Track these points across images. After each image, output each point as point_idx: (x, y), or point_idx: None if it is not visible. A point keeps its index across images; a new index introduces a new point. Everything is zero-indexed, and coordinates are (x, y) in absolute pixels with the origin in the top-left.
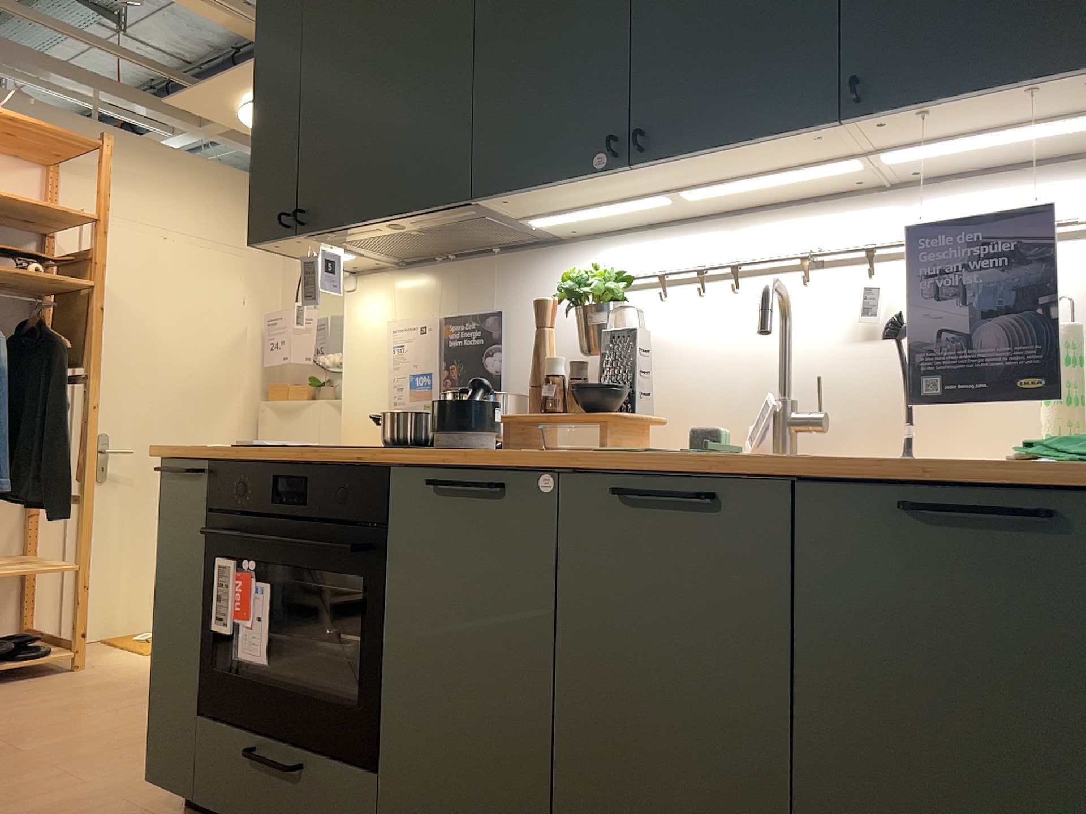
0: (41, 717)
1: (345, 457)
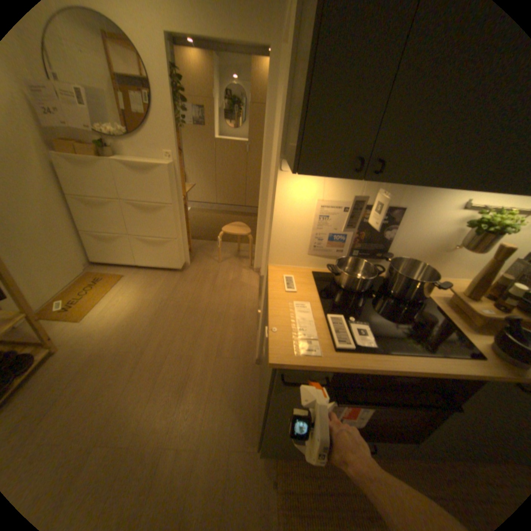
0: (95, 409)
1: (457, 371)
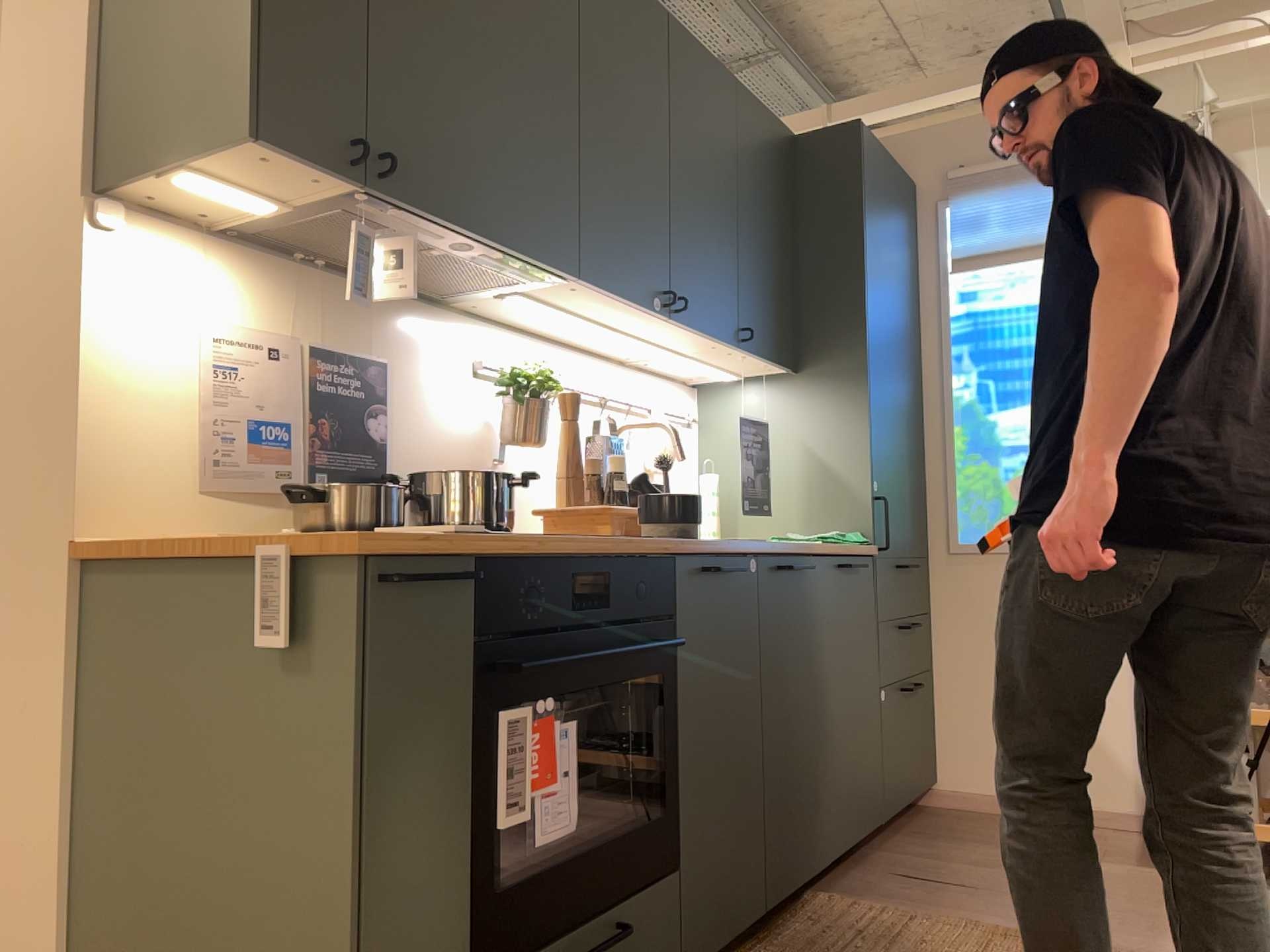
0: None
1: (635, 548)
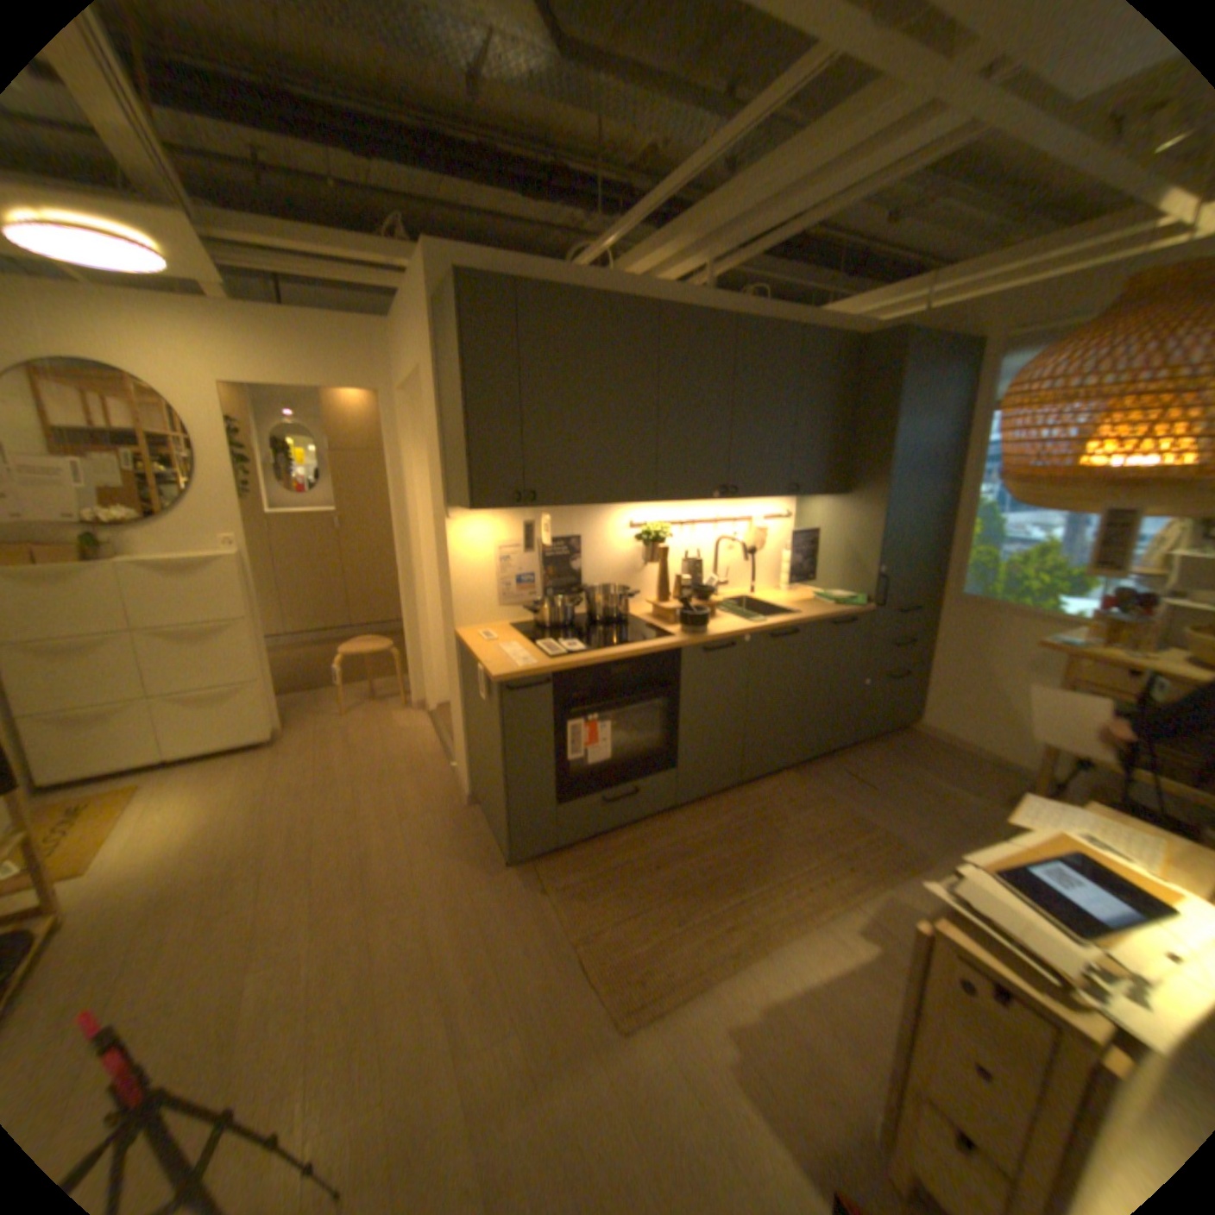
0: (214, 946)
1: (652, 648)
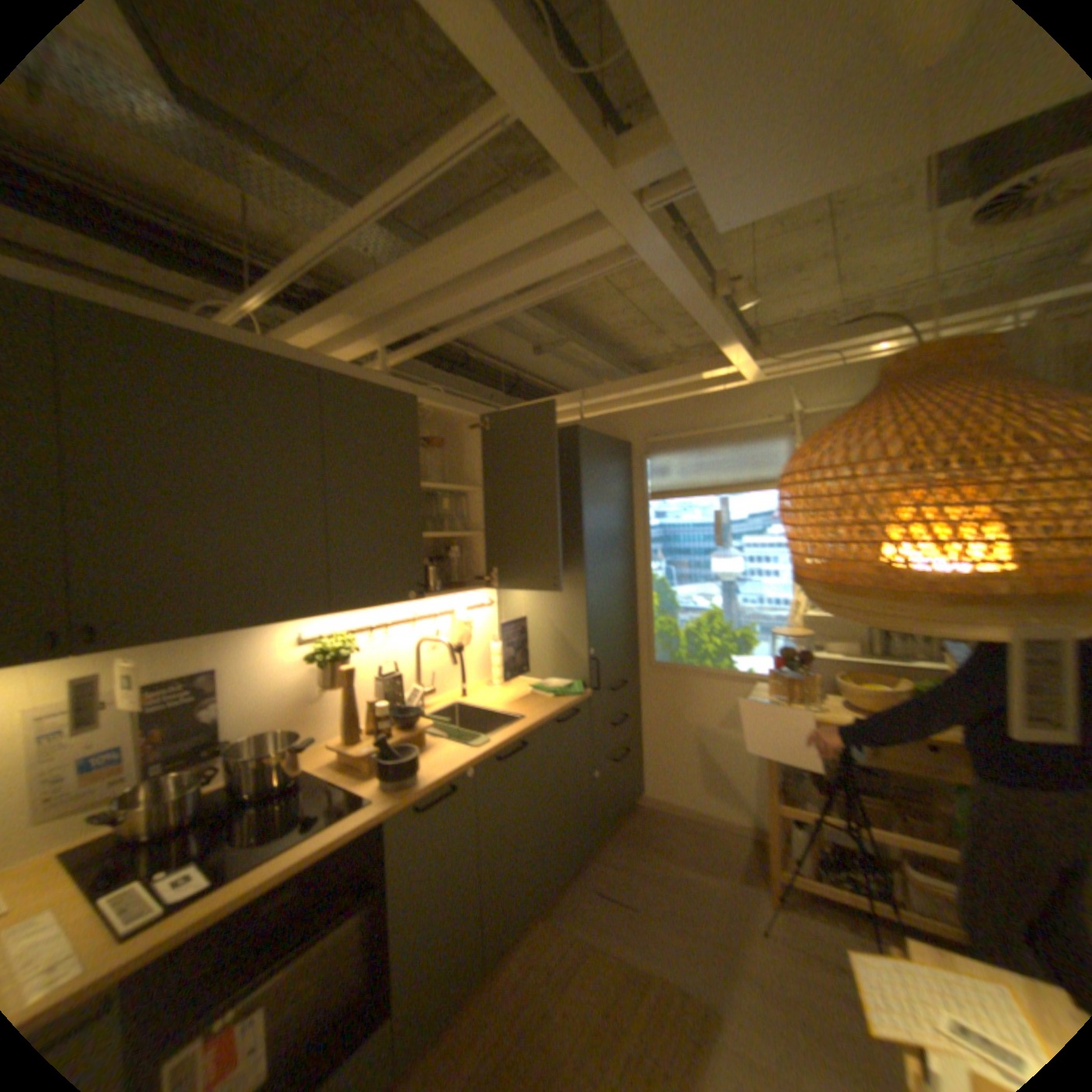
0: None
1: (339, 839)
